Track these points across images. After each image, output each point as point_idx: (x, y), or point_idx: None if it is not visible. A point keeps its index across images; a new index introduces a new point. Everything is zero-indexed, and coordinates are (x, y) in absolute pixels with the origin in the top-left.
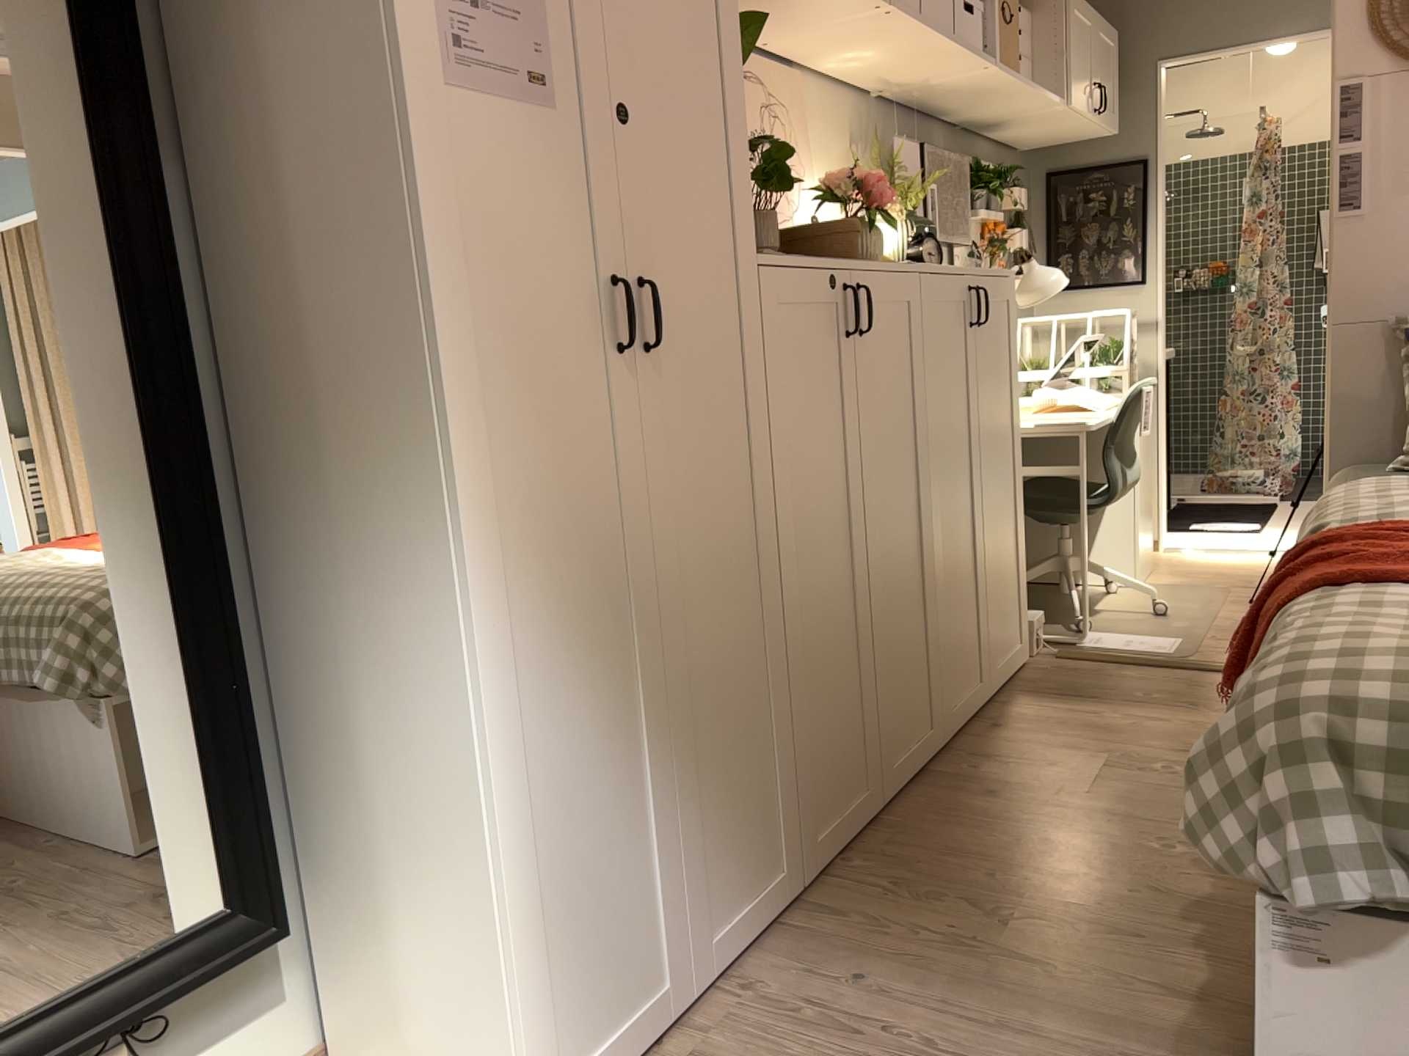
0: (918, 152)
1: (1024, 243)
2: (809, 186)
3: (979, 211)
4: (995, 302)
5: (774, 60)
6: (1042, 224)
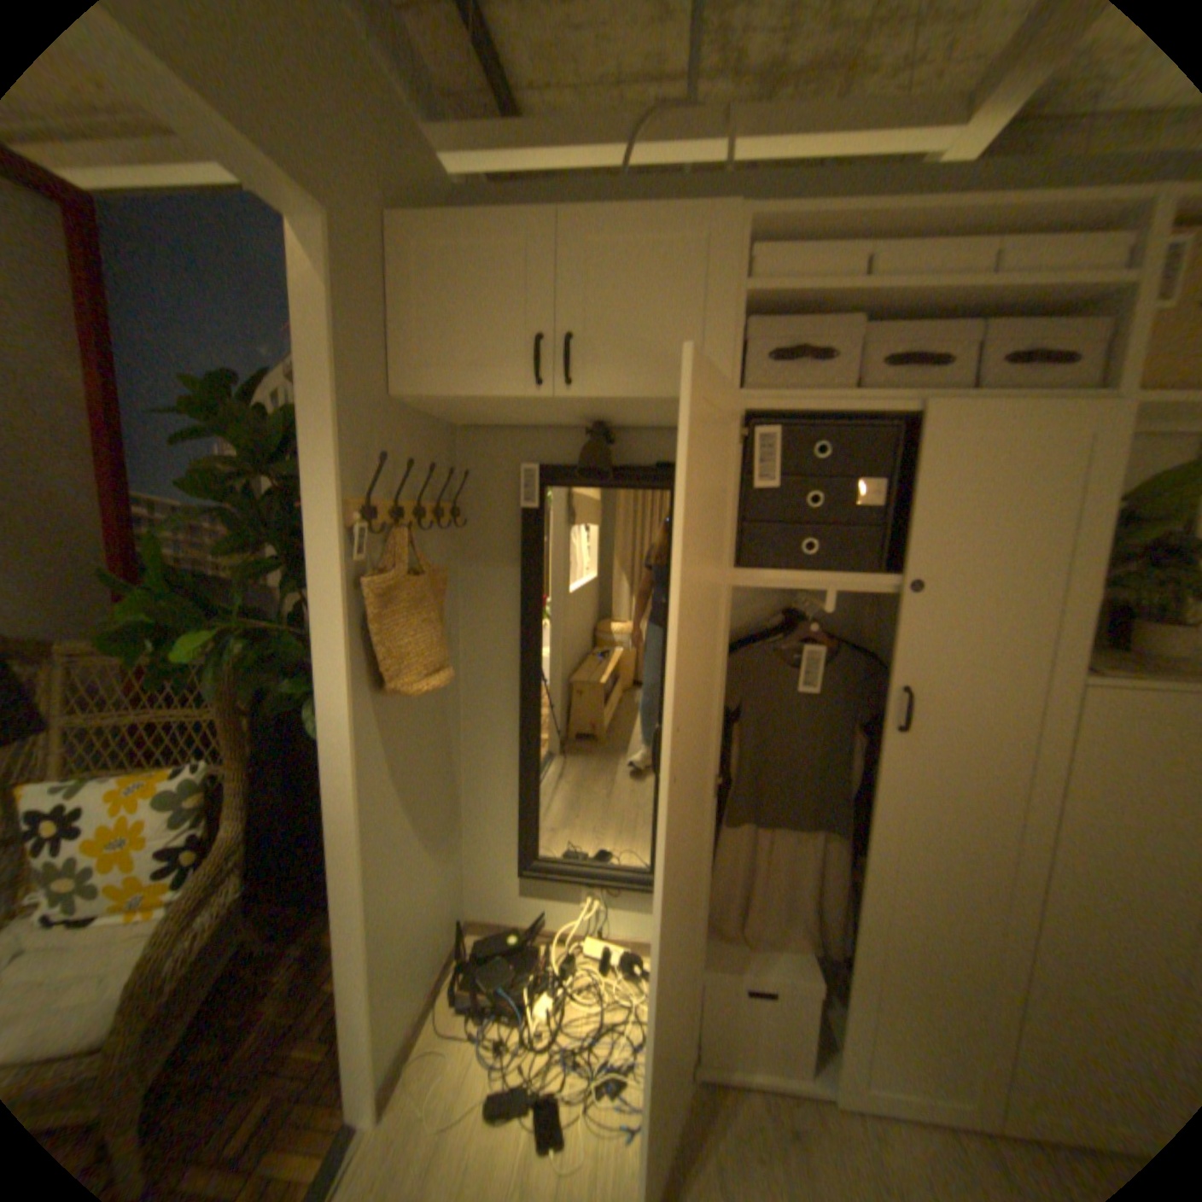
0: None
1: None
2: None
3: None
4: None
5: None
6: None
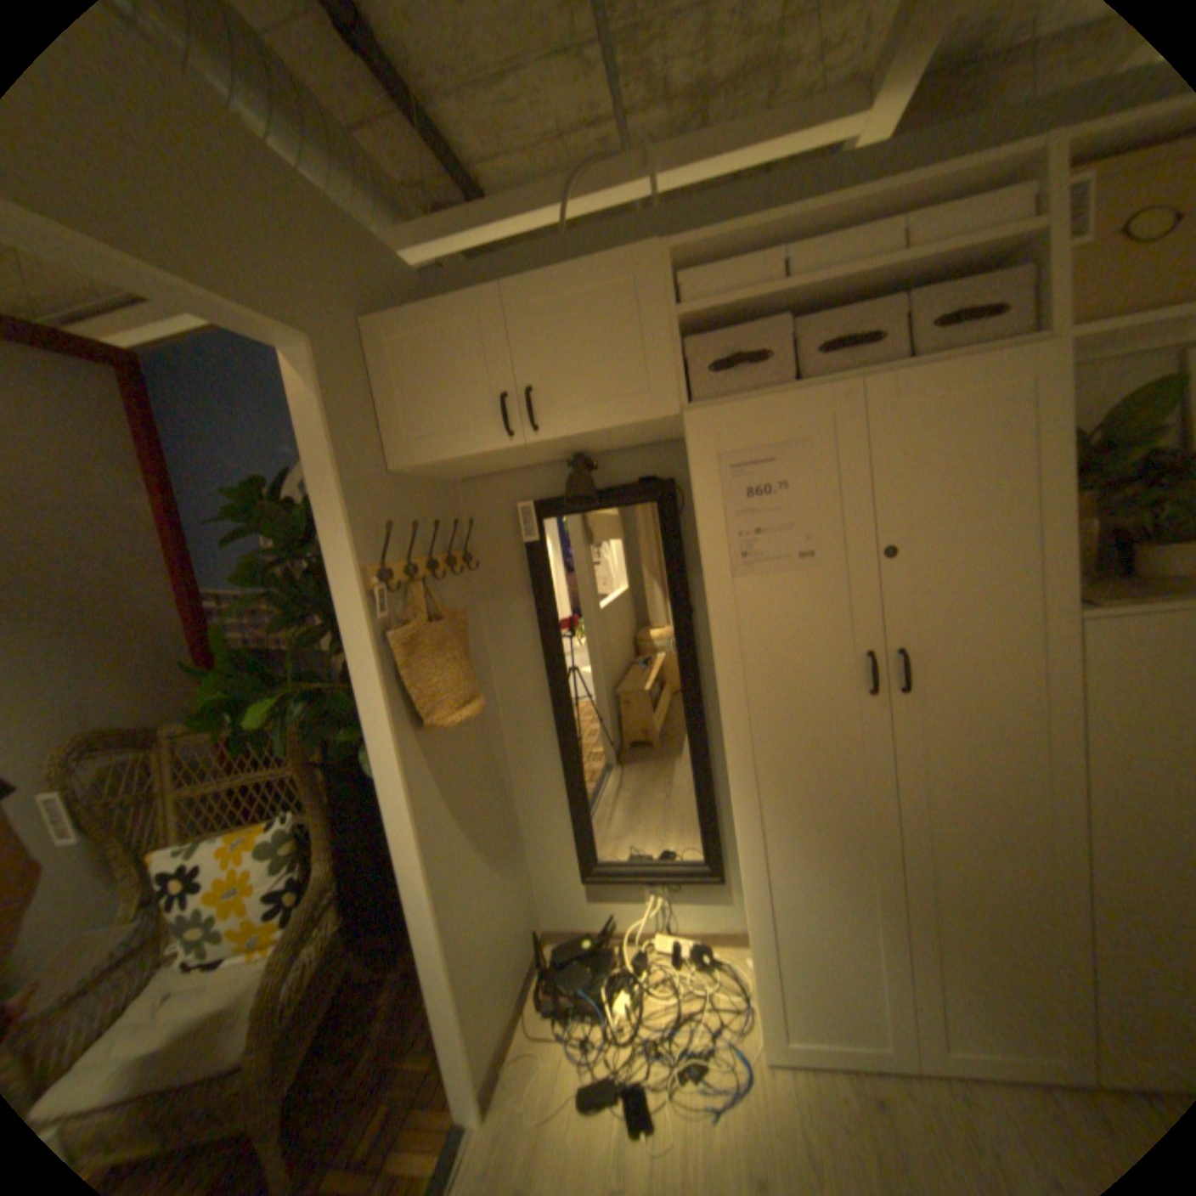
0: None
1: None
2: None
3: None
4: None
5: None
6: None
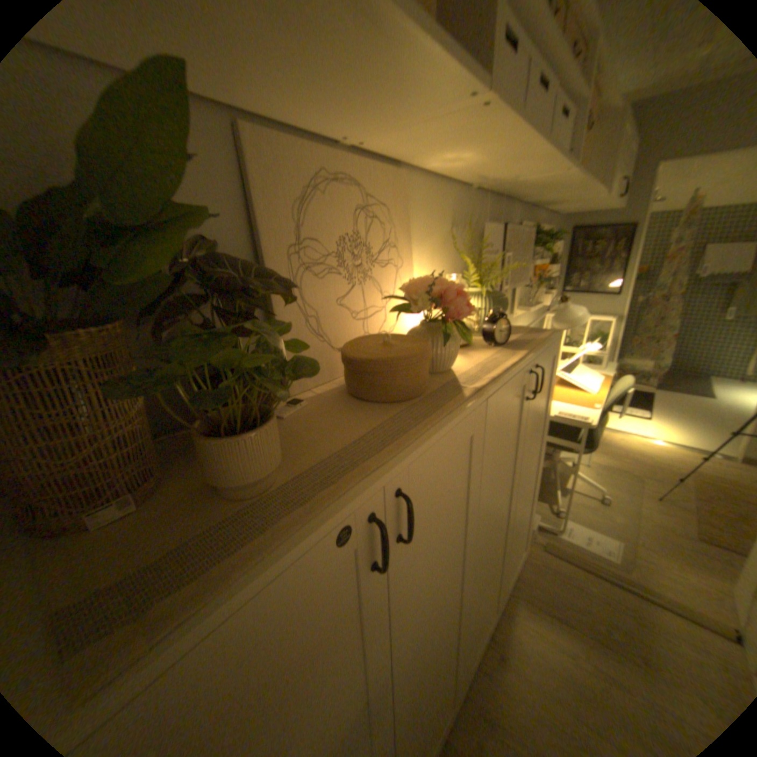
0: (502, 224)
1: (555, 269)
2: (403, 276)
3: (534, 256)
4: (545, 363)
5: (379, 157)
6: (565, 255)
